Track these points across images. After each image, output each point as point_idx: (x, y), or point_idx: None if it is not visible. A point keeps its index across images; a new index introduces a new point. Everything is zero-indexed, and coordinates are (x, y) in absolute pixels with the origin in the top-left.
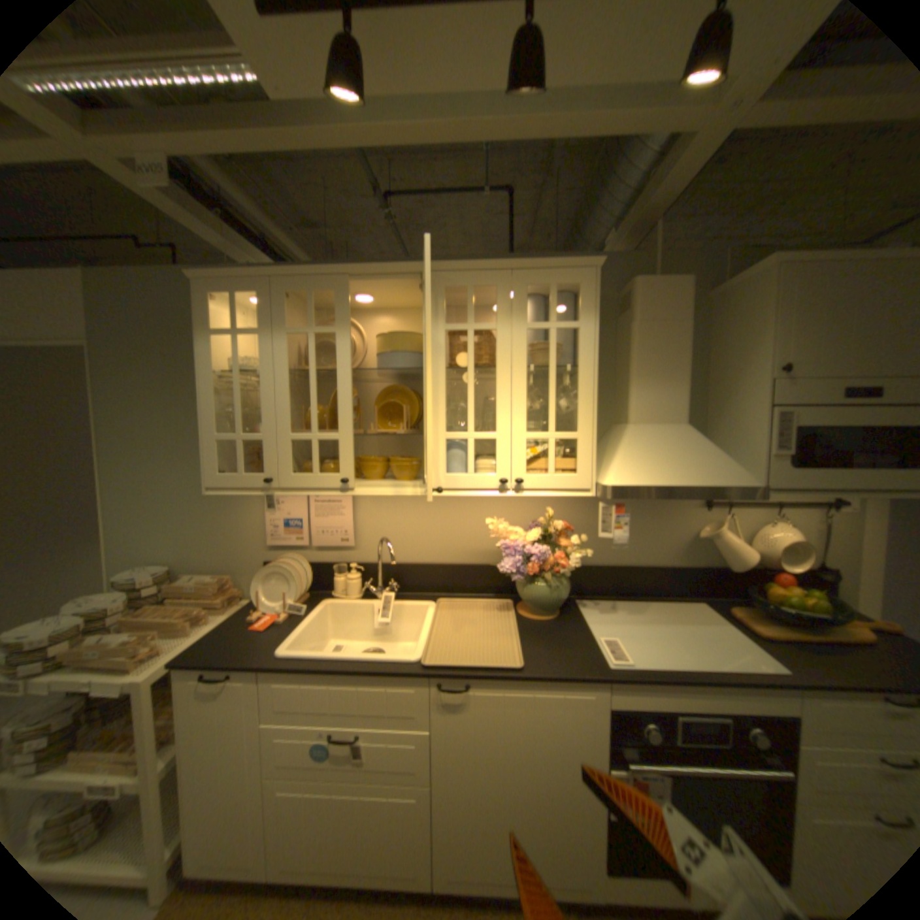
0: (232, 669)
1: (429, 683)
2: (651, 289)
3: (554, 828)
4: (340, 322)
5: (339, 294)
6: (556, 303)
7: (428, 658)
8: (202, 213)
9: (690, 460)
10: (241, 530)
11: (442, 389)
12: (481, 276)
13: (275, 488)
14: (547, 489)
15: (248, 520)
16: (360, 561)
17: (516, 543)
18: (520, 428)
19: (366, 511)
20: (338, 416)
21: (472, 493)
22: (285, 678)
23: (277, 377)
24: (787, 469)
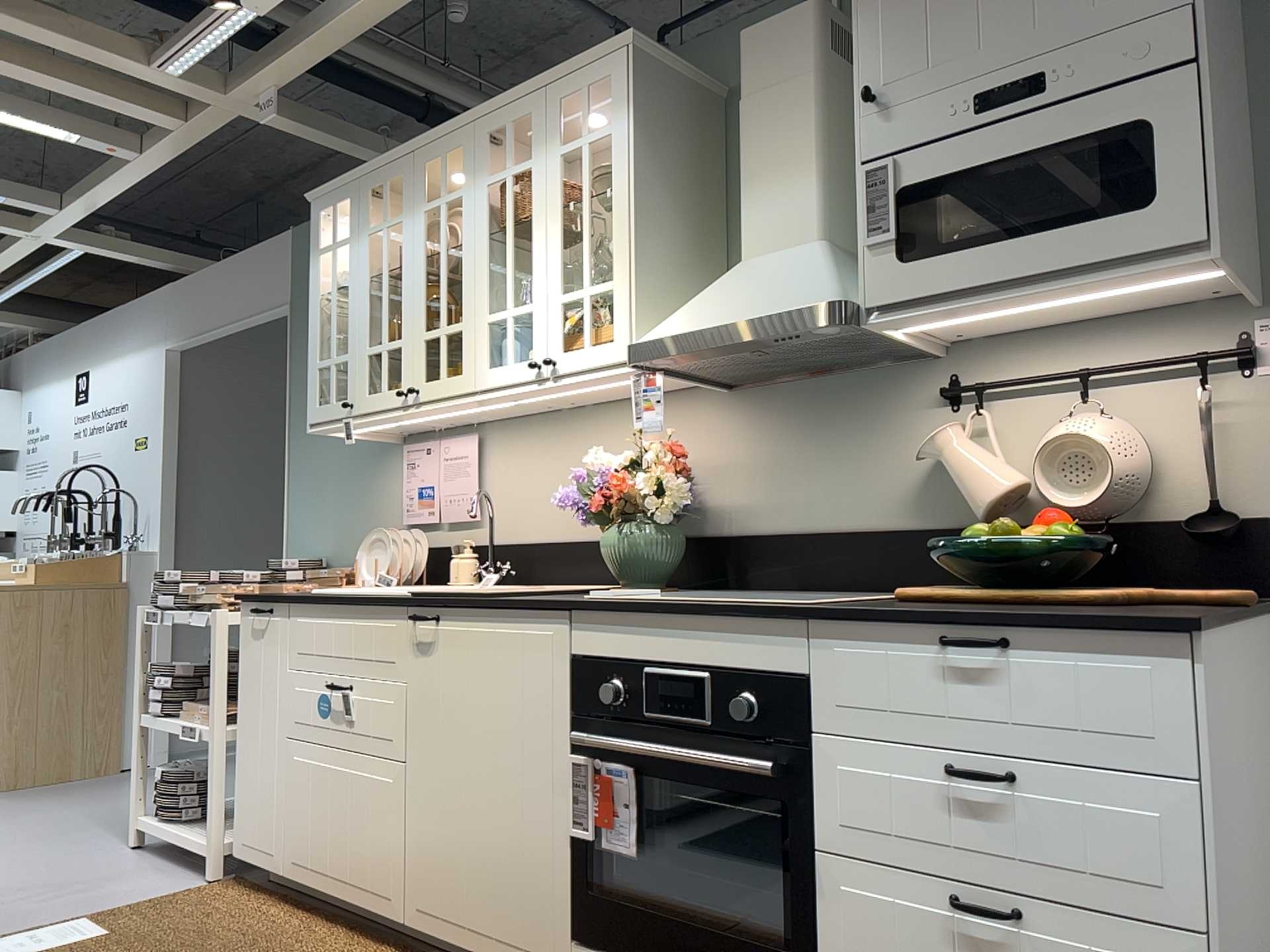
0: (272, 597)
1: (406, 614)
2: (754, 47)
3: (514, 842)
4: (406, 209)
5: (406, 178)
6: (586, 112)
7: (424, 593)
8: (358, 137)
9: (765, 289)
10: (385, 508)
11: (483, 259)
12: (518, 109)
13: (357, 416)
14: (587, 370)
15: (390, 495)
16: (485, 542)
17: (591, 471)
18: (554, 289)
19: (493, 470)
20: (402, 318)
21: (511, 389)
22: (306, 610)
23: (360, 286)
24: (889, 267)
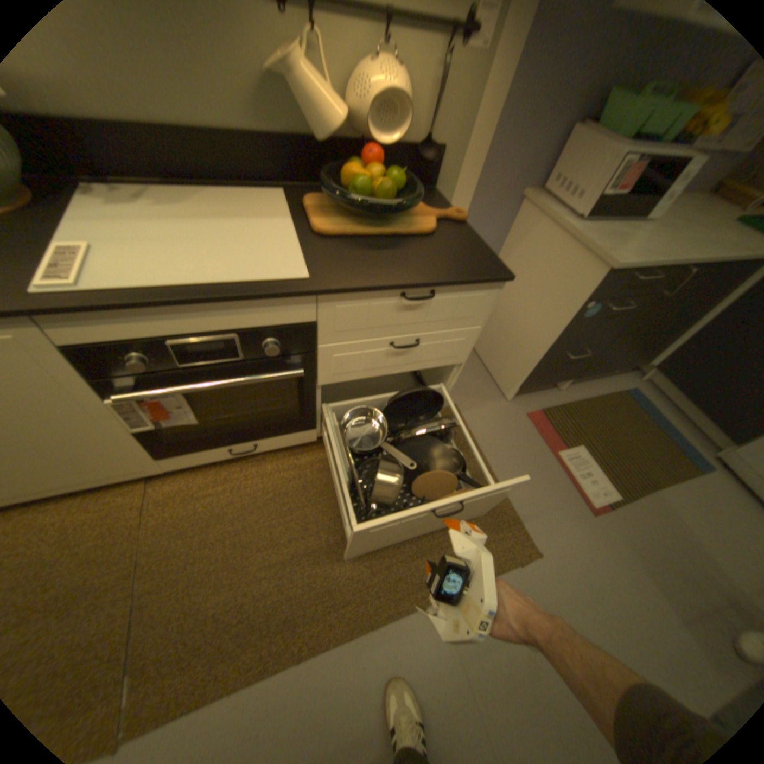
0: None
1: None
2: None
3: (68, 449)
4: None
5: None
6: None
7: None
8: None
9: None
10: None
11: None
12: None
13: None
14: None
15: None
16: None
17: None
18: None
19: None
20: None
21: None
22: None
23: None
24: None
